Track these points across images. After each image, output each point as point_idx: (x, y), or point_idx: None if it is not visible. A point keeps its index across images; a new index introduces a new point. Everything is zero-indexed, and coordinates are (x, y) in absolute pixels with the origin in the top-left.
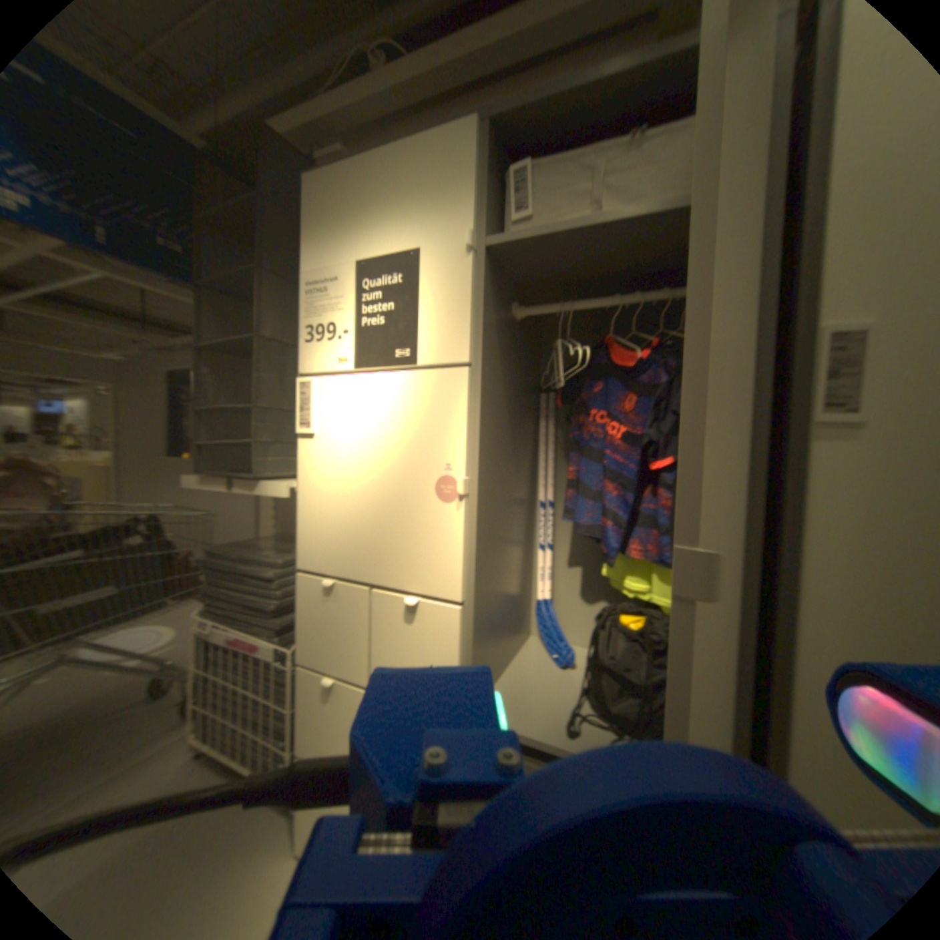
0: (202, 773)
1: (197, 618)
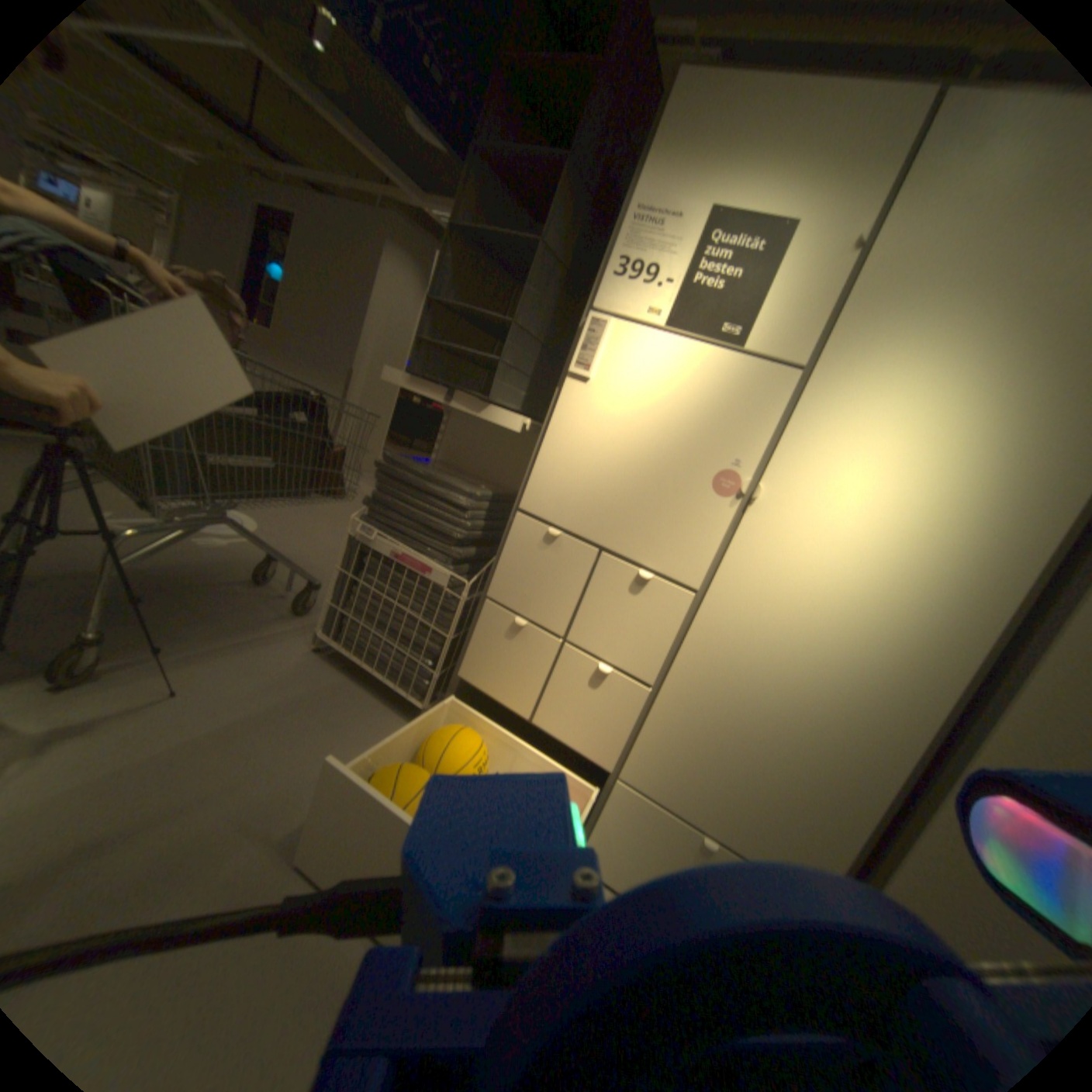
0: (329, 667)
1: (362, 522)
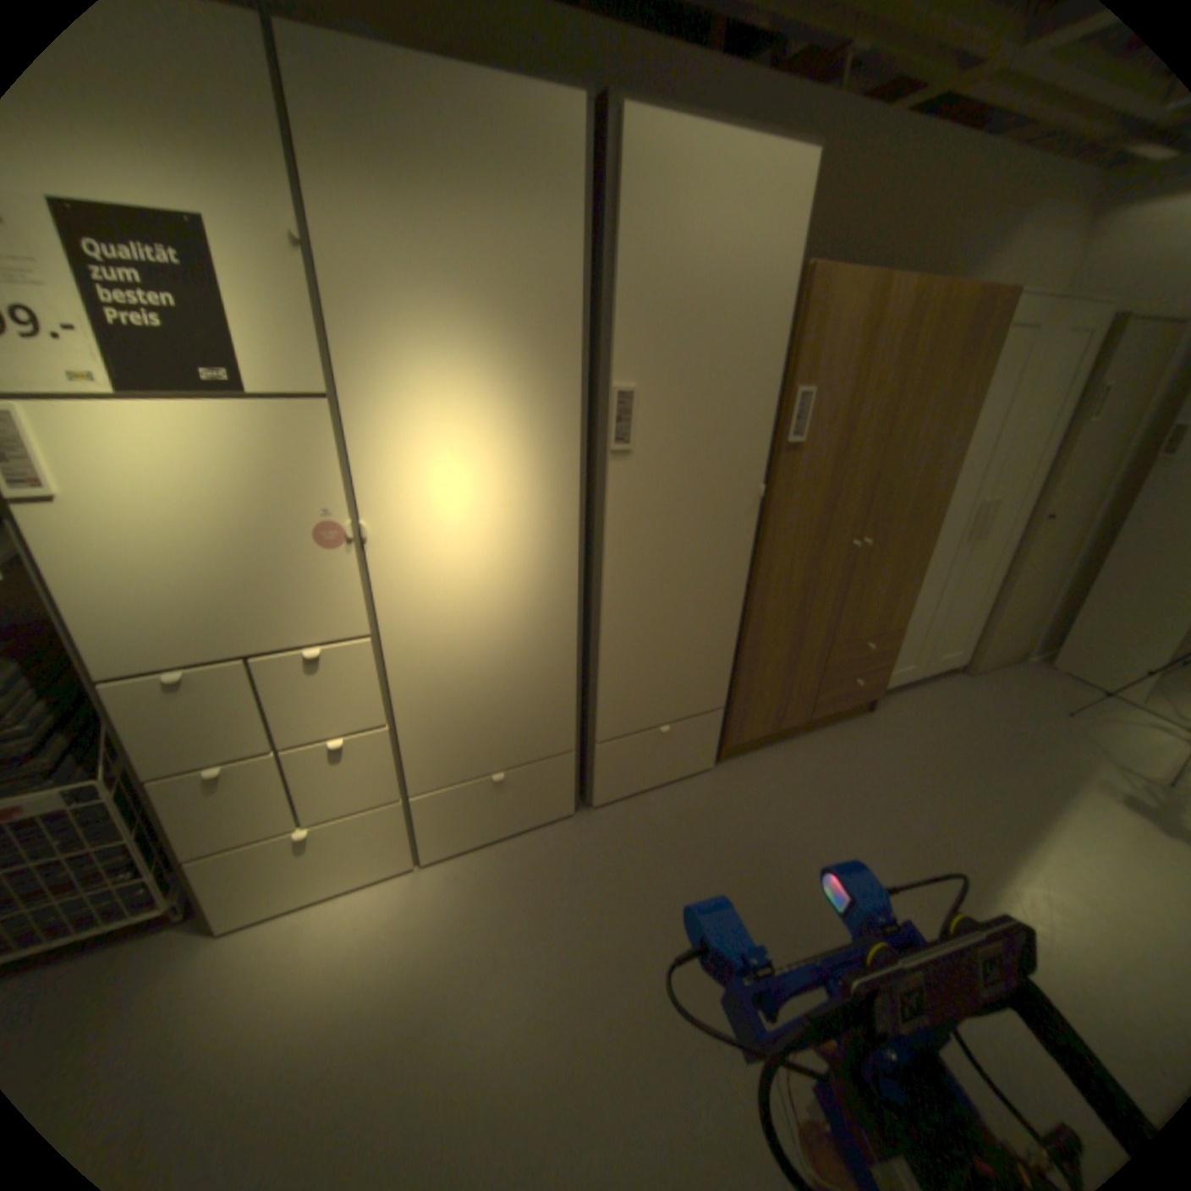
0: None
1: None
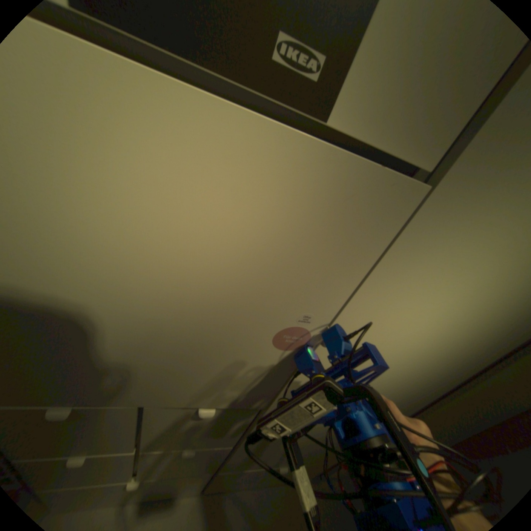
0: None
1: None
